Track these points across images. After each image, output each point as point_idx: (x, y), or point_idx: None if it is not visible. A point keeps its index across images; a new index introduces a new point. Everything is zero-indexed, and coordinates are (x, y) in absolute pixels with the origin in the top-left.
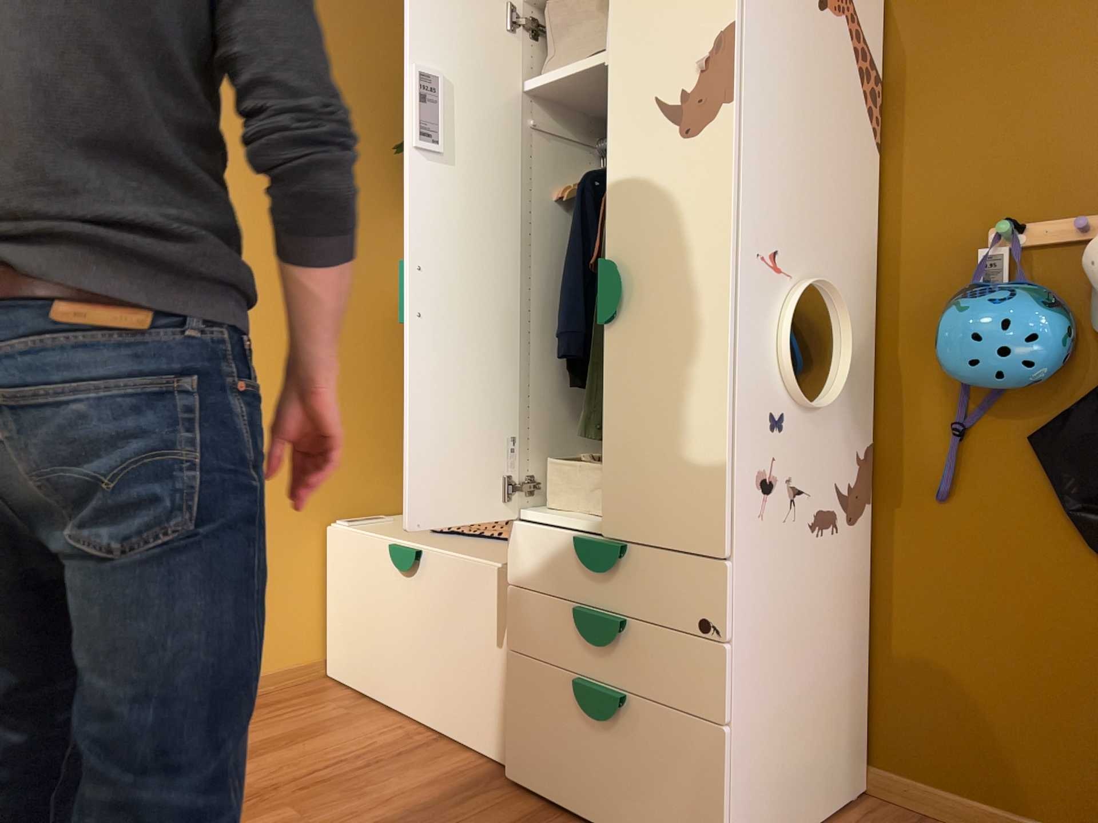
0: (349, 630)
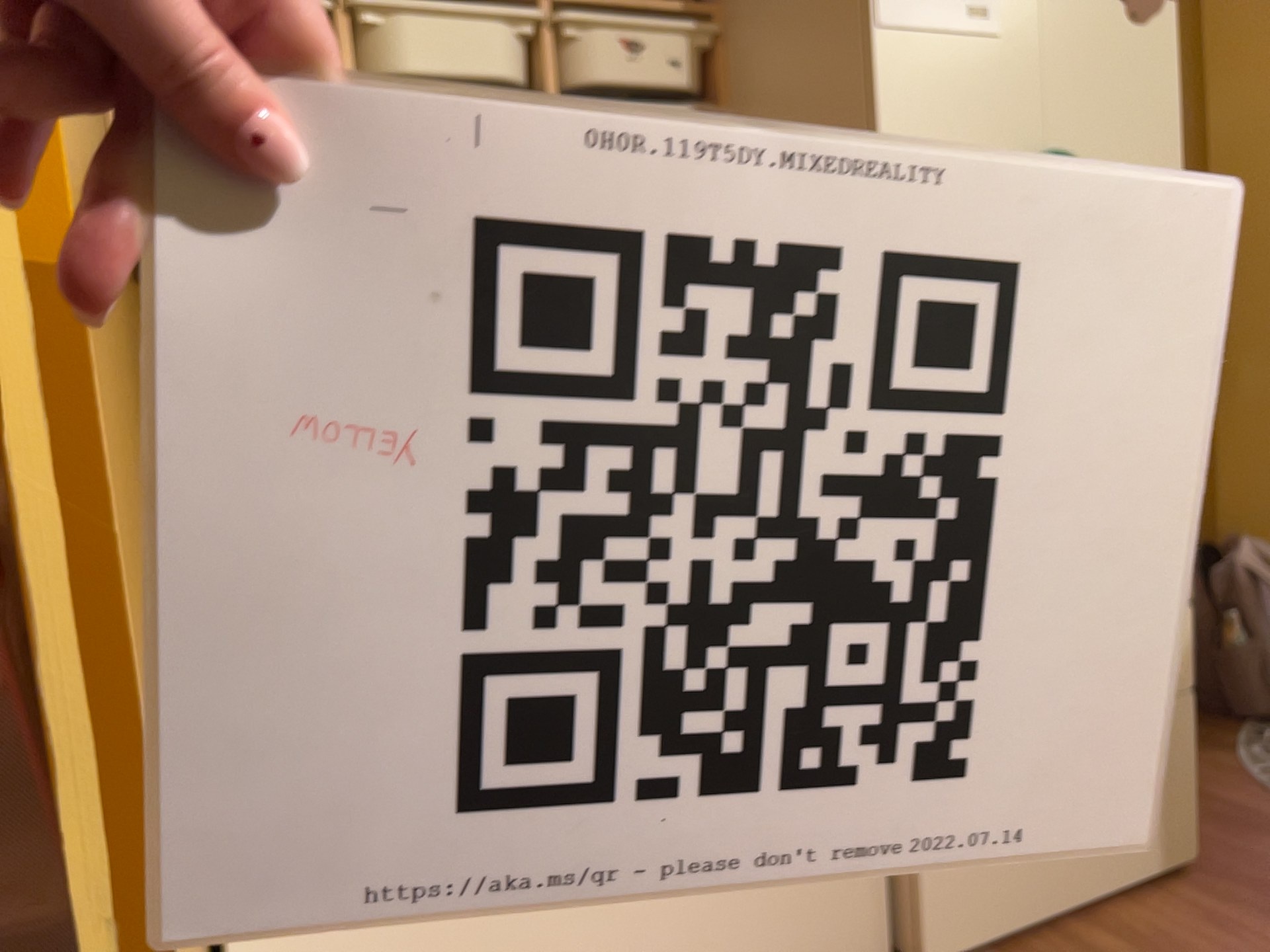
0: None
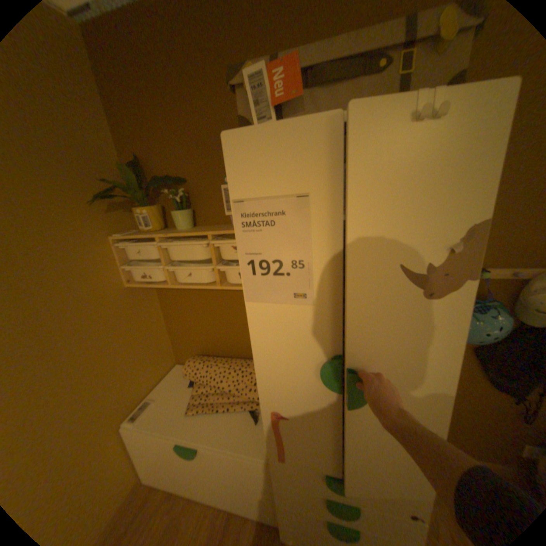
0: (153, 469)
